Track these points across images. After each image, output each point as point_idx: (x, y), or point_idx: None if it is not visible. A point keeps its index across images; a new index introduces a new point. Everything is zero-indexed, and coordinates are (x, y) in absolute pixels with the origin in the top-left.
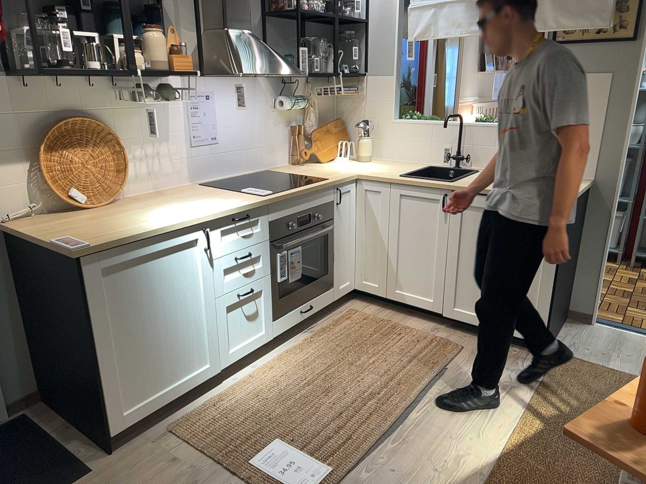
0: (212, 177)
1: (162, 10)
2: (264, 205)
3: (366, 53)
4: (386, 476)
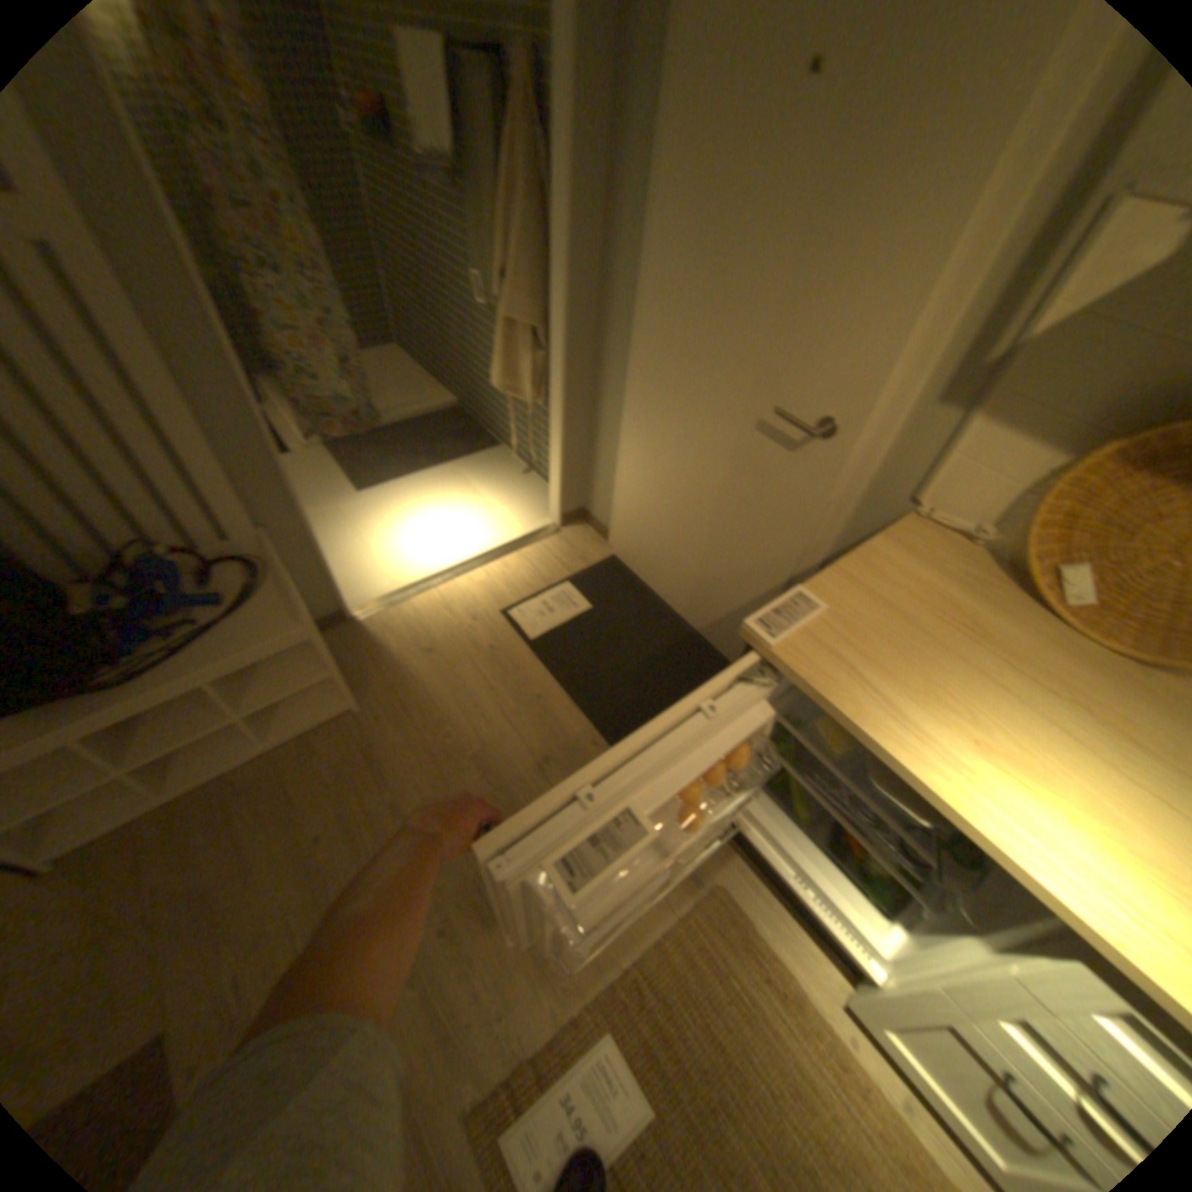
0: None
1: None
2: None
3: None
4: None
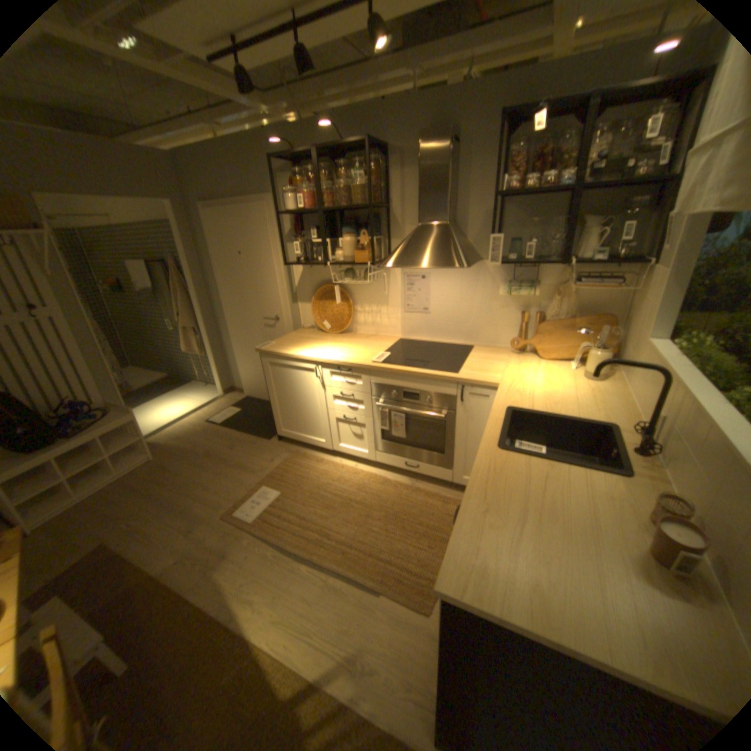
0: (420, 337)
1: (387, 214)
2: (364, 368)
3: (664, 229)
4: (243, 553)
